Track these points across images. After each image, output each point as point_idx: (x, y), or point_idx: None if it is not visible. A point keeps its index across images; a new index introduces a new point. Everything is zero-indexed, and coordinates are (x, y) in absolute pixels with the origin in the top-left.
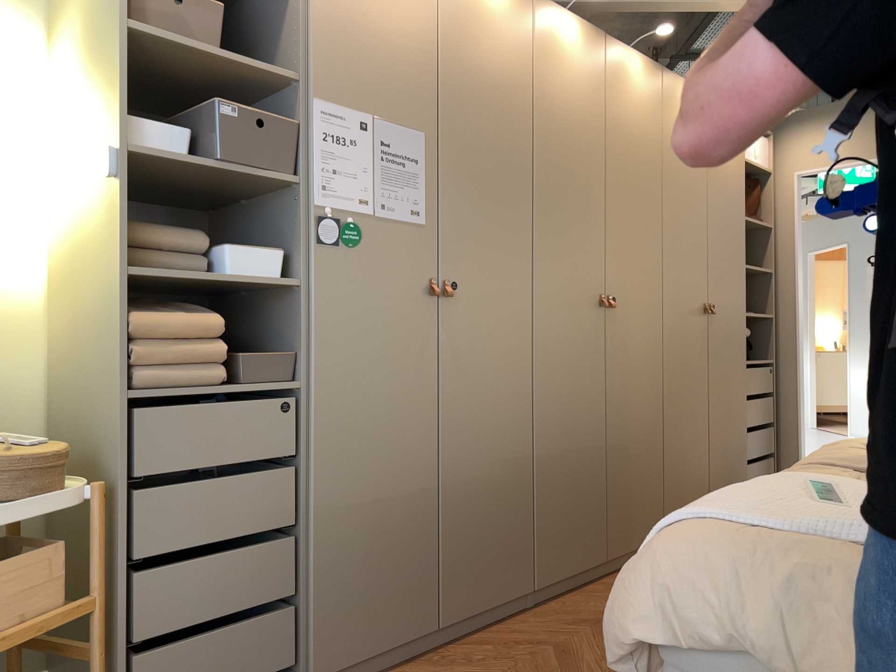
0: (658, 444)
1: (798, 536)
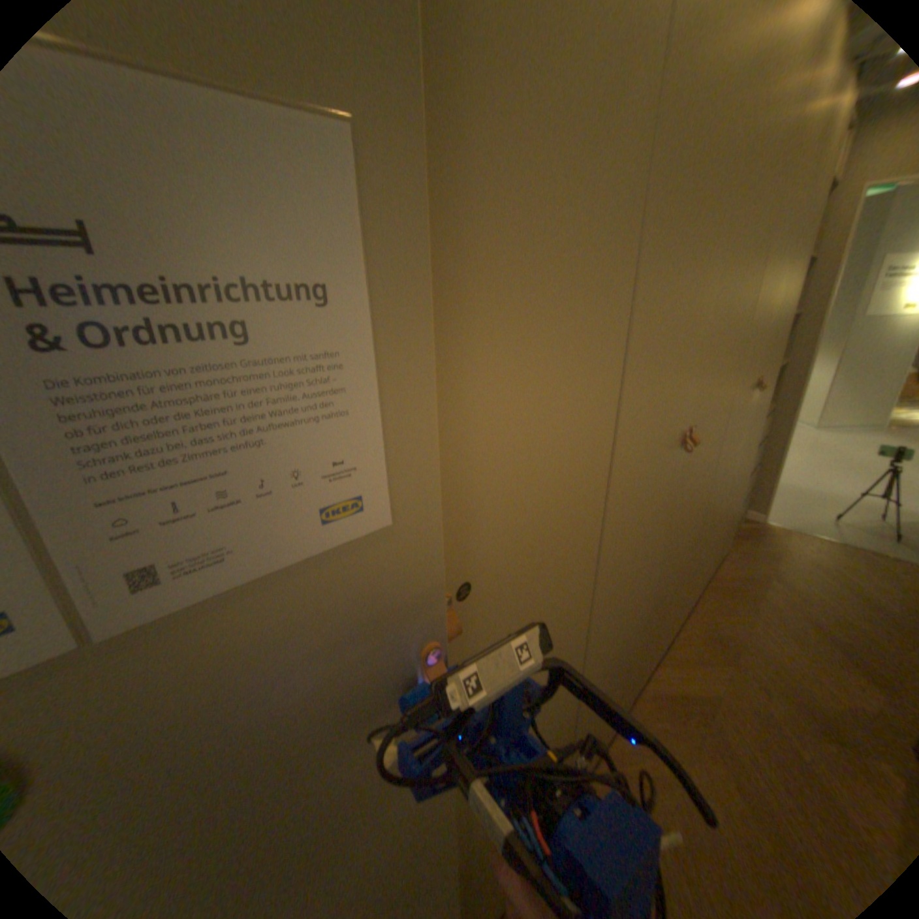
0: (691, 562)
1: None
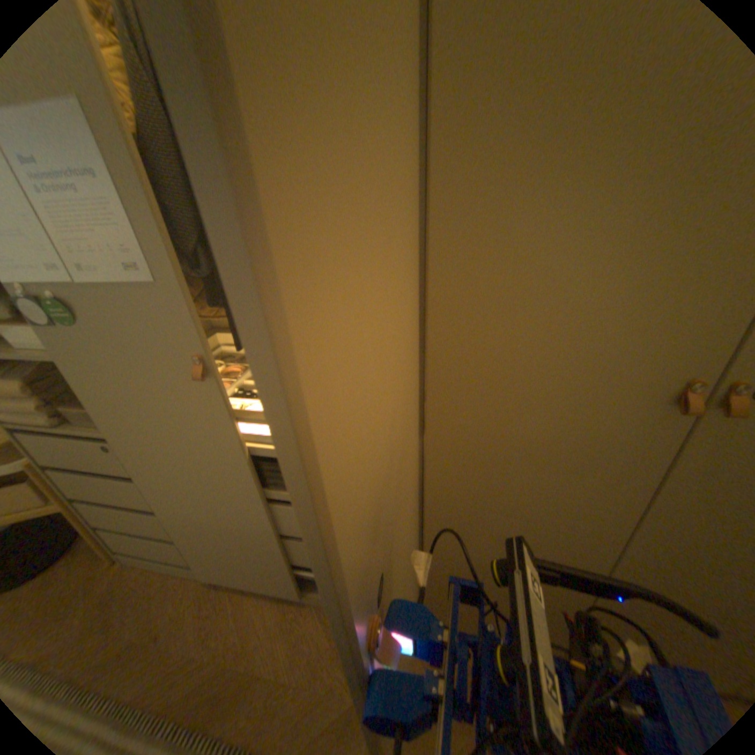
0: None
1: None
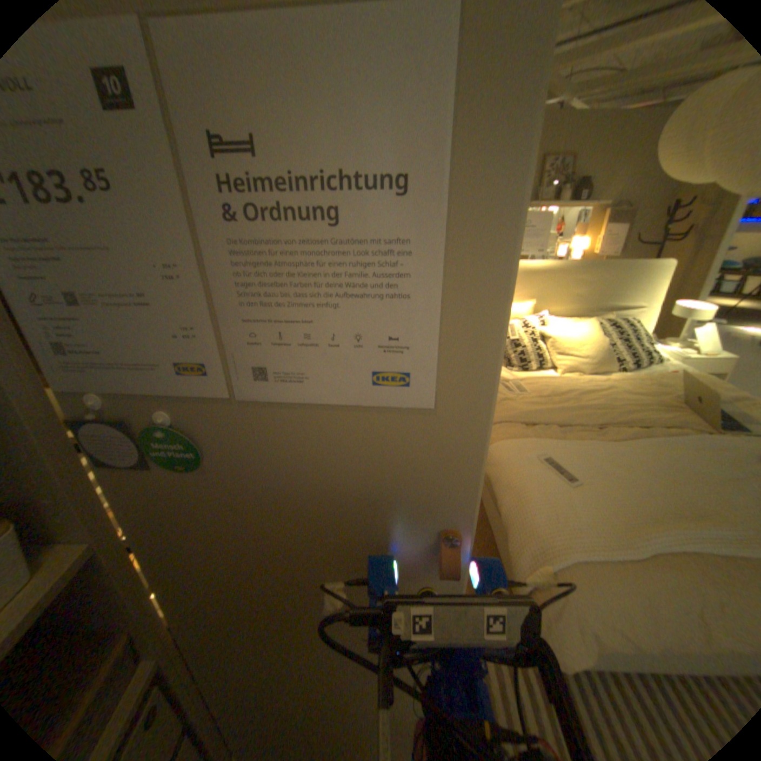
0: None
1: (635, 554)
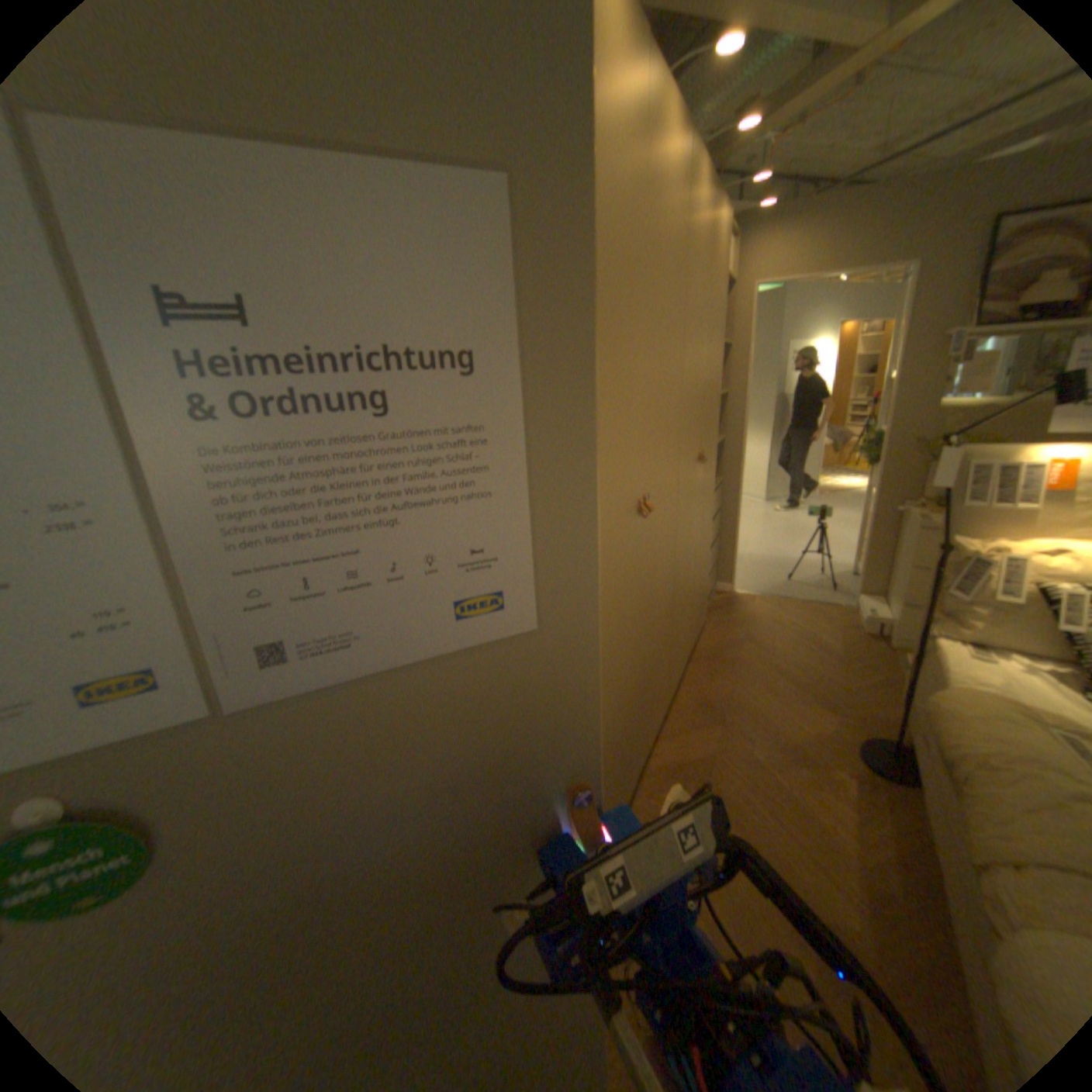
0: (668, 629)
1: None
